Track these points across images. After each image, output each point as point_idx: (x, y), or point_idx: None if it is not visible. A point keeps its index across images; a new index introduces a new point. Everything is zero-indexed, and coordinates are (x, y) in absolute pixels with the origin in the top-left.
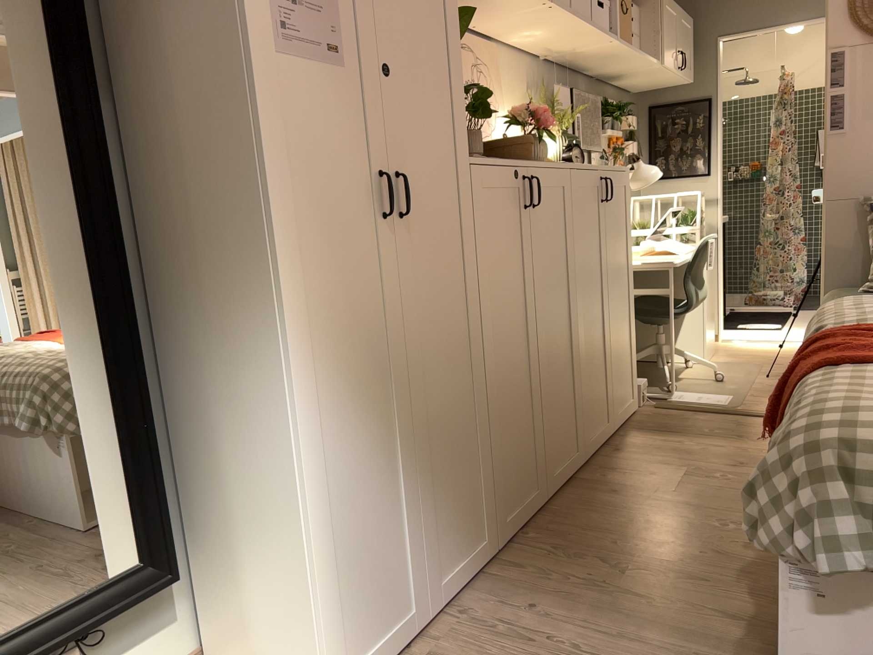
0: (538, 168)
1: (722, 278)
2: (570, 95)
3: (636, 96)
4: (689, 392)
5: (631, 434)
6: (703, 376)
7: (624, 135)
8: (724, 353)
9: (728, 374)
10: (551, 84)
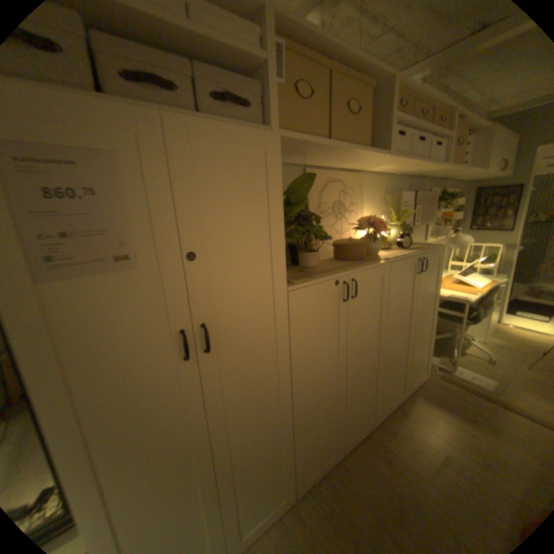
0: (359, 273)
1: (510, 291)
2: (418, 191)
3: (469, 182)
4: (467, 370)
5: (417, 402)
6: (481, 357)
7: (455, 207)
8: (501, 338)
9: (499, 359)
10: (401, 191)
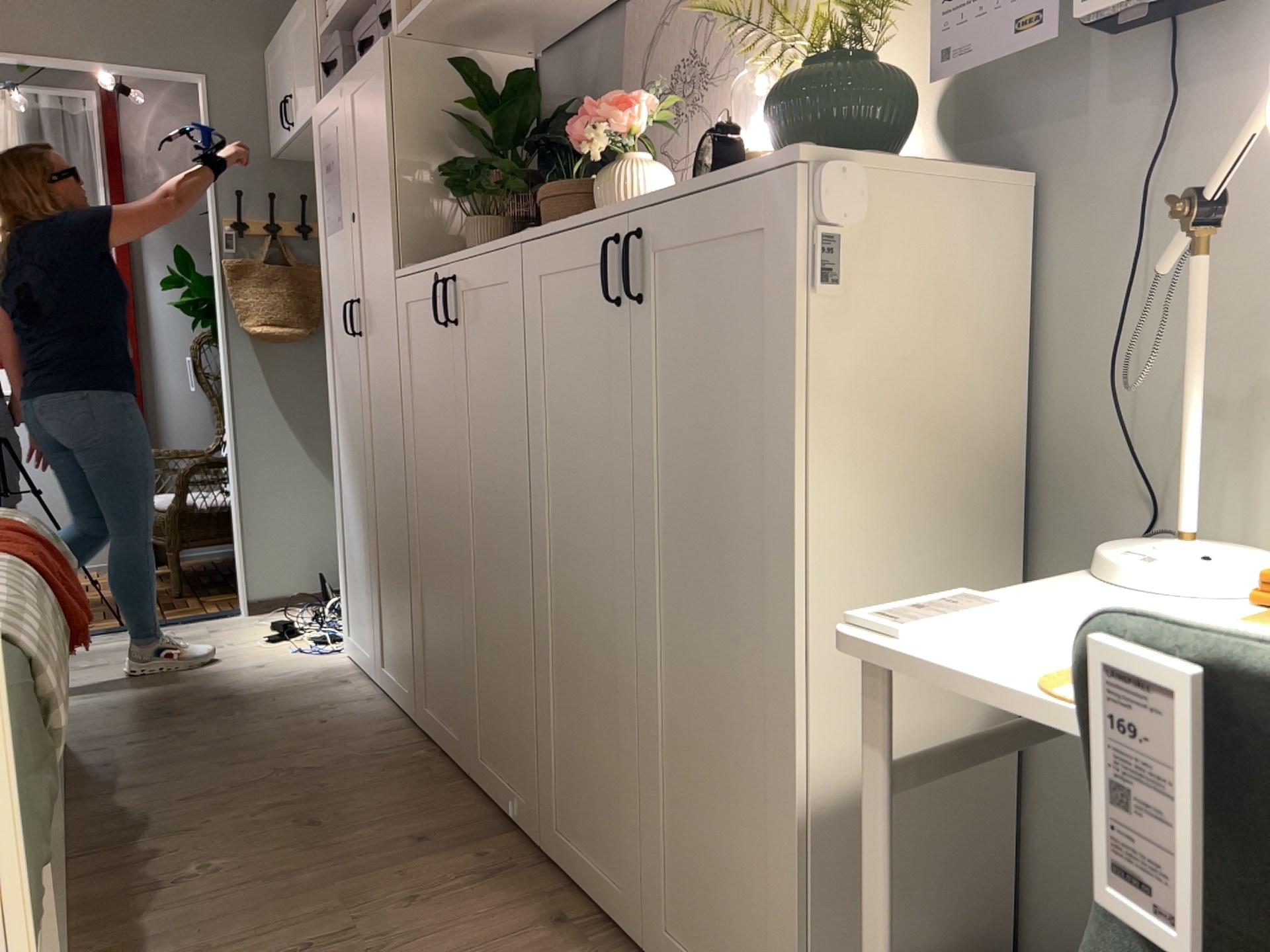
0: (460, 263)
1: None
2: None
3: None
4: None
5: None
6: None
7: None
8: None
9: None
10: None
